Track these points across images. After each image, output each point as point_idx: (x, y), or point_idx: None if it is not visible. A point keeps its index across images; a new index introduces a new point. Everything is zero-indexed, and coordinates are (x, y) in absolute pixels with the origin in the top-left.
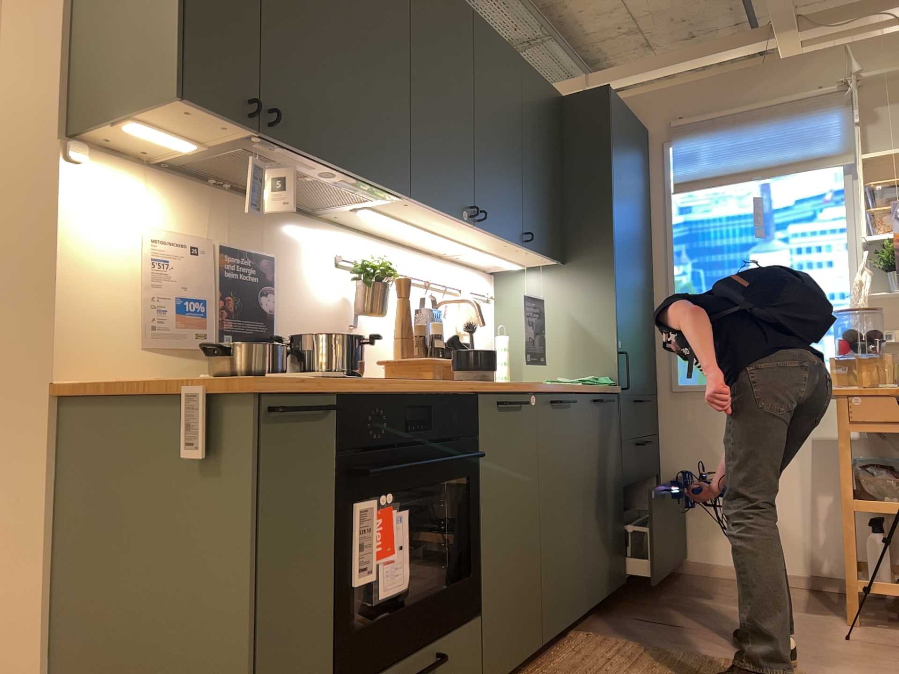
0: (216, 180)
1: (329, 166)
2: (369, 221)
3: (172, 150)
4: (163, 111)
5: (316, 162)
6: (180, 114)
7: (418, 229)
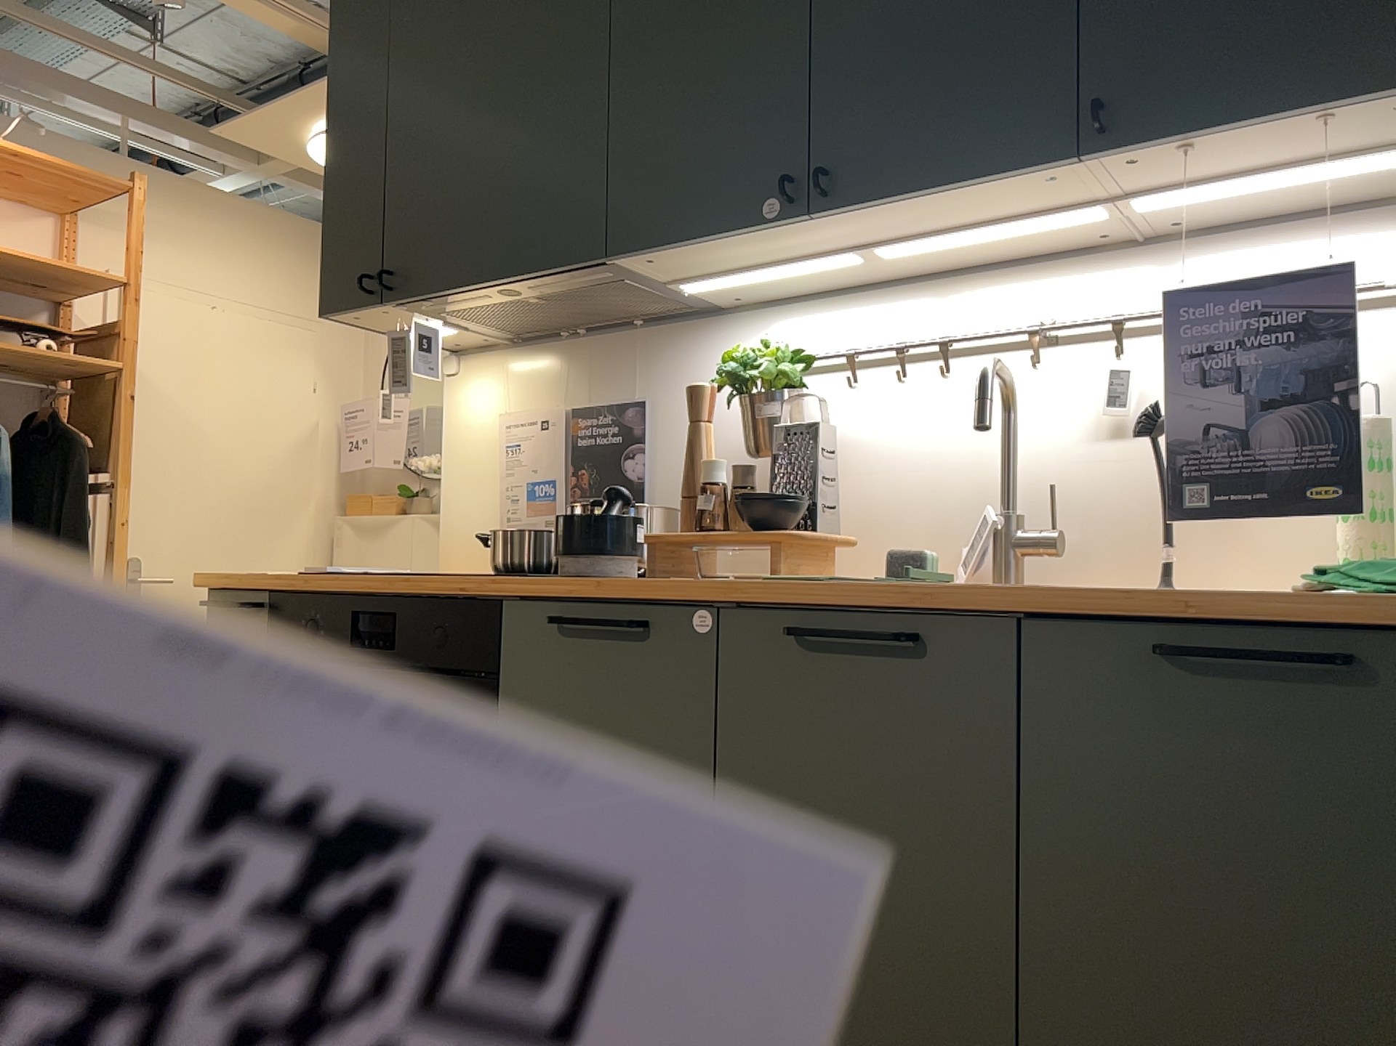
0: (563, 331)
1: (480, 289)
2: (784, 281)
3: (467, 333)
4: (359, 324)
5: (465, 293)
6: (362, 321)
7: (816, 261)
